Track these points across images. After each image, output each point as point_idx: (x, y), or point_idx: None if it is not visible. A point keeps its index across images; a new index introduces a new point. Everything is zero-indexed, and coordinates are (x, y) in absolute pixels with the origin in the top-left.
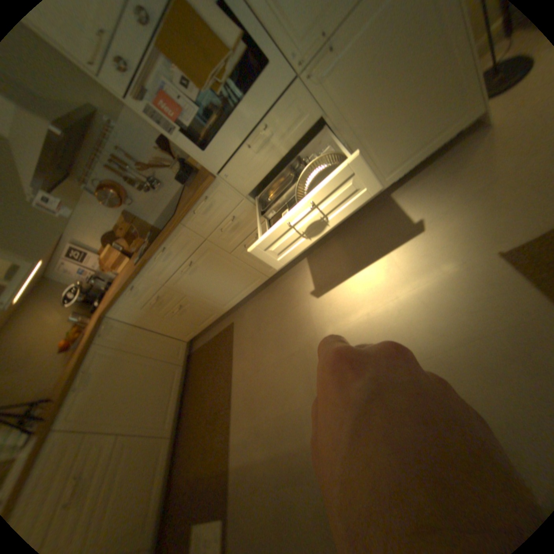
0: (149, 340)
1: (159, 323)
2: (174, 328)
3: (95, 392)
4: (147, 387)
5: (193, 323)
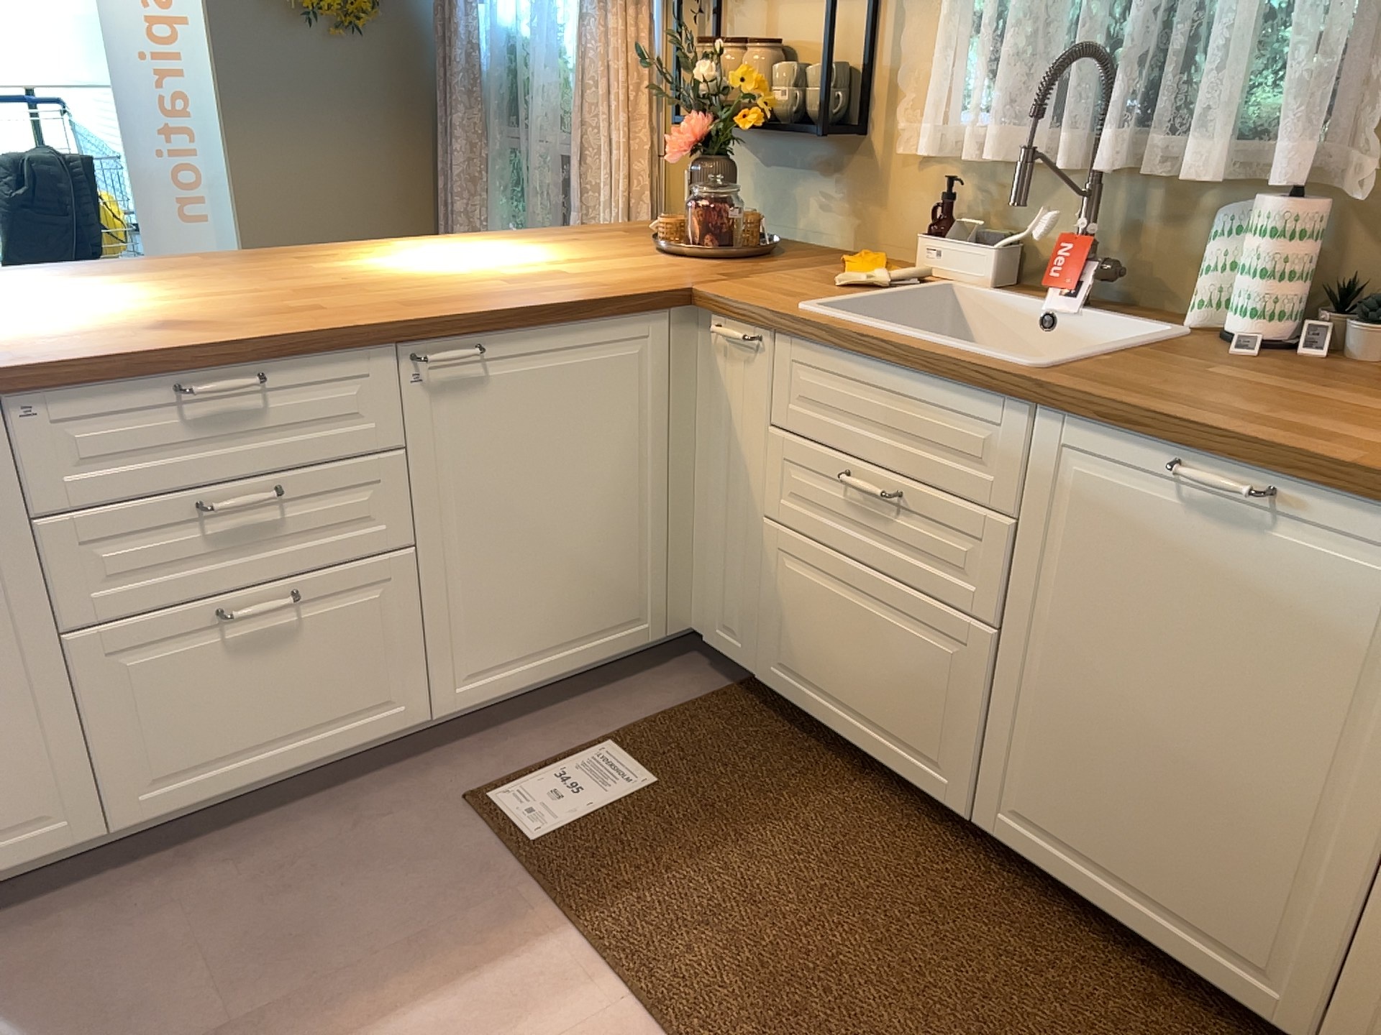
0: None
1: None
2: None
3: (1158, 558)
4: (1175, 795)
5: None
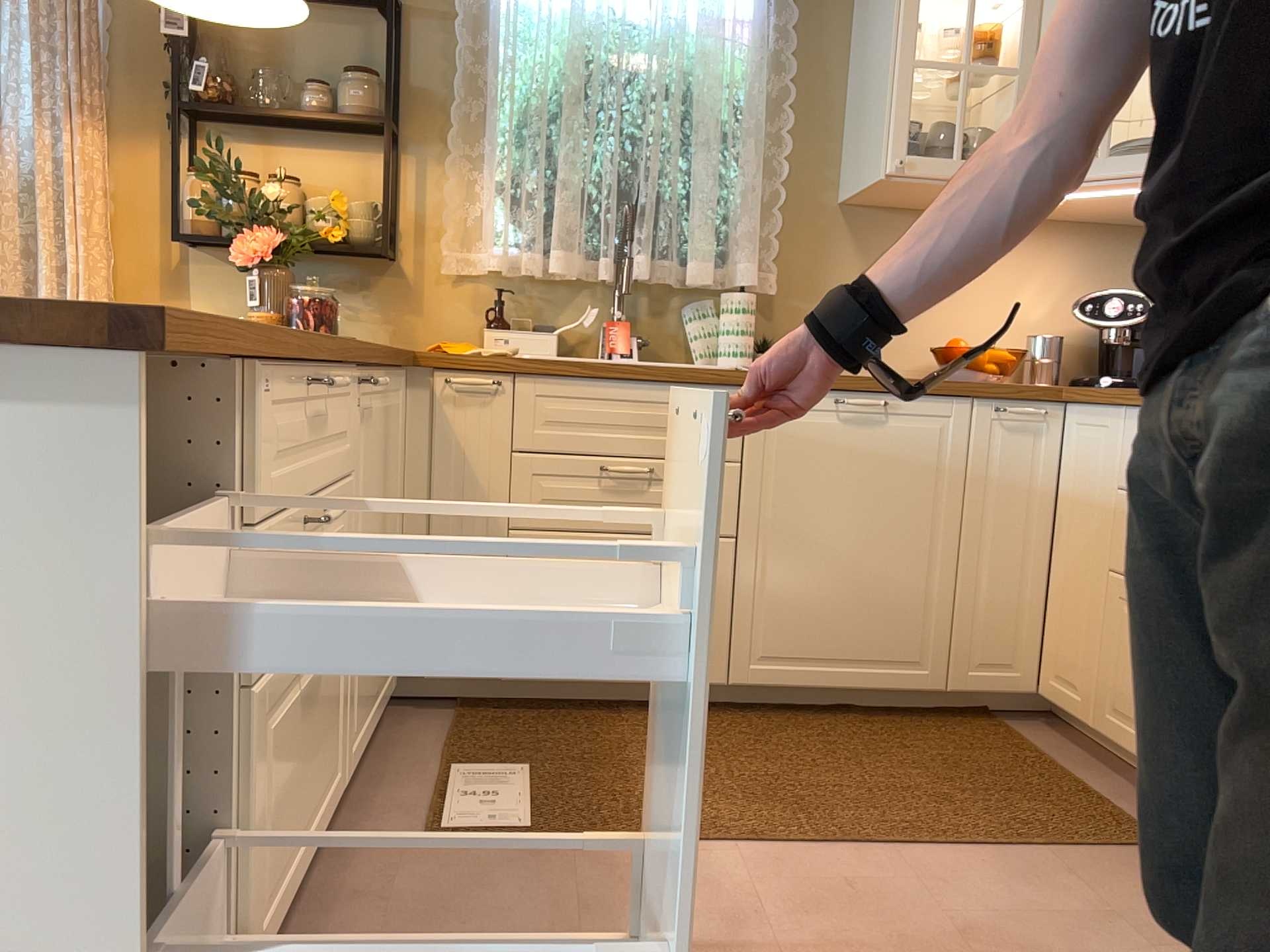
0: (1014, 556)
1: (1083, 569)
2: (1078, 627)
3: (834, 454)
4: (861, 588)
5: (1117, 690)
